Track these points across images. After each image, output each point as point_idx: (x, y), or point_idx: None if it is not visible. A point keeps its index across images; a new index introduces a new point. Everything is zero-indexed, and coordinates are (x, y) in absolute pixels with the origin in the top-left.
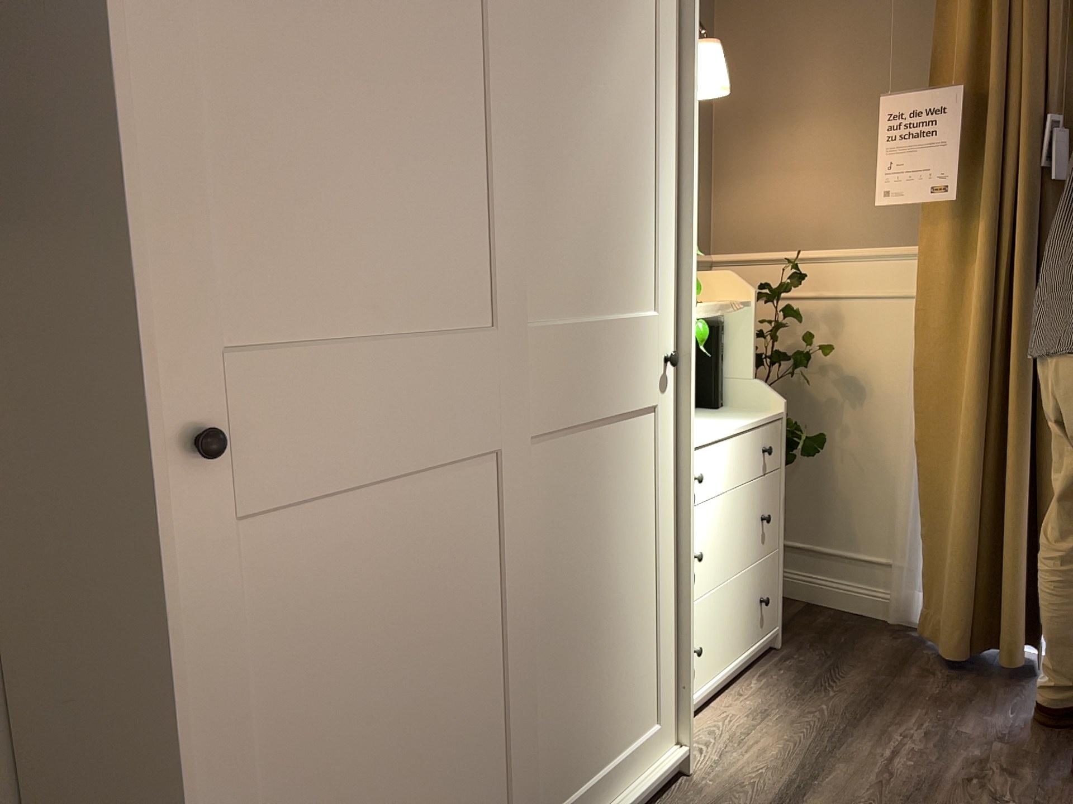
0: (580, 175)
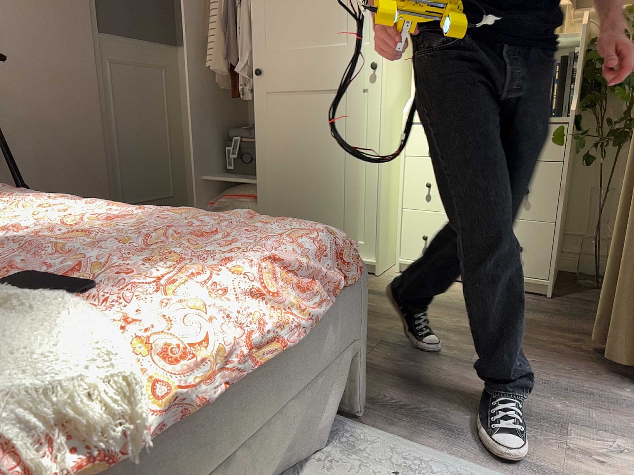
0: None
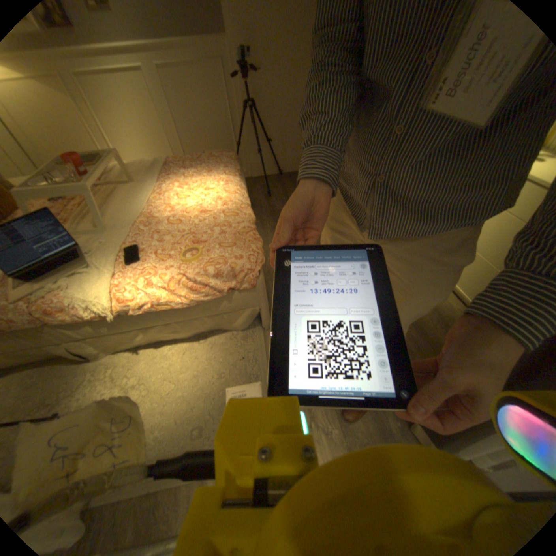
0: None
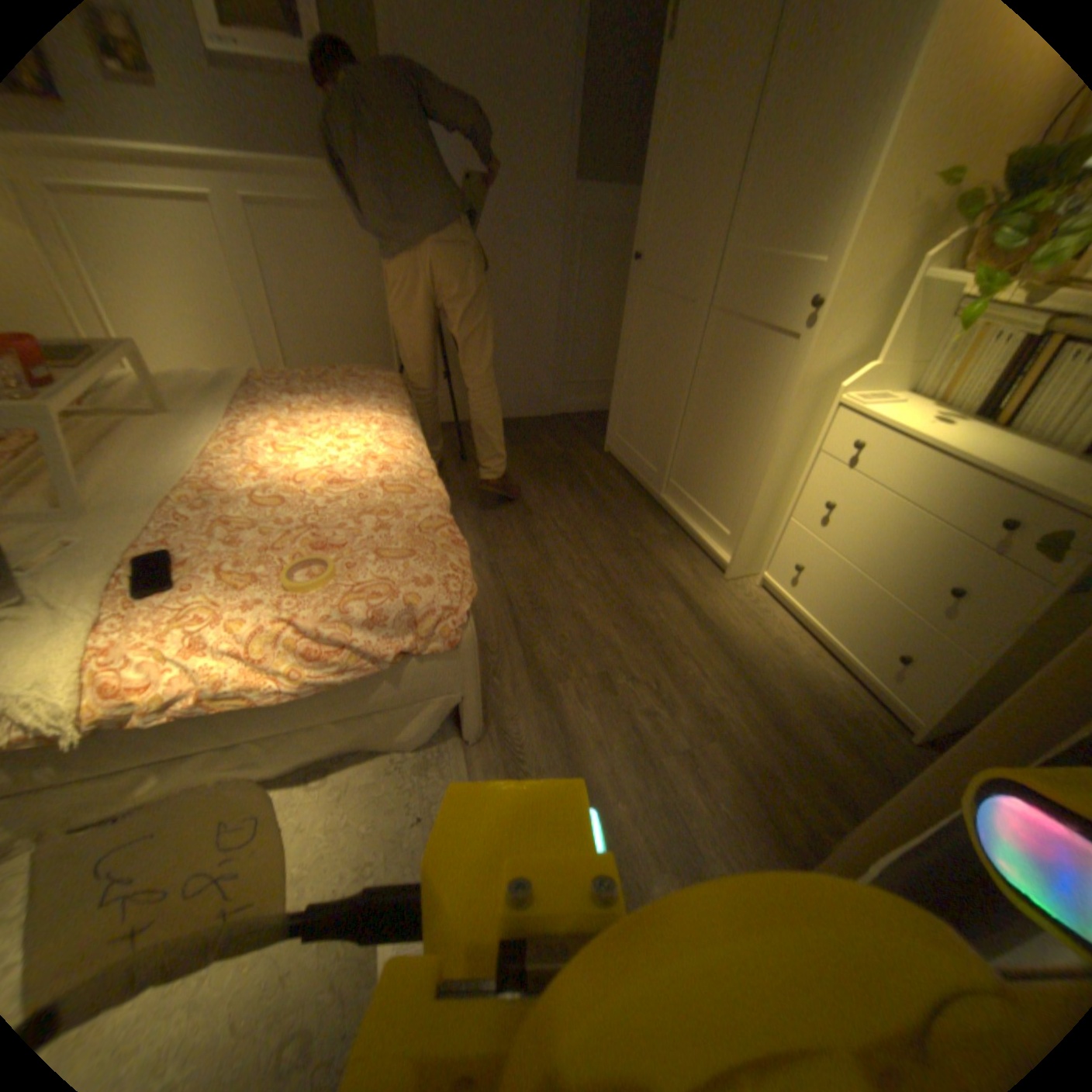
0: (795, 143)
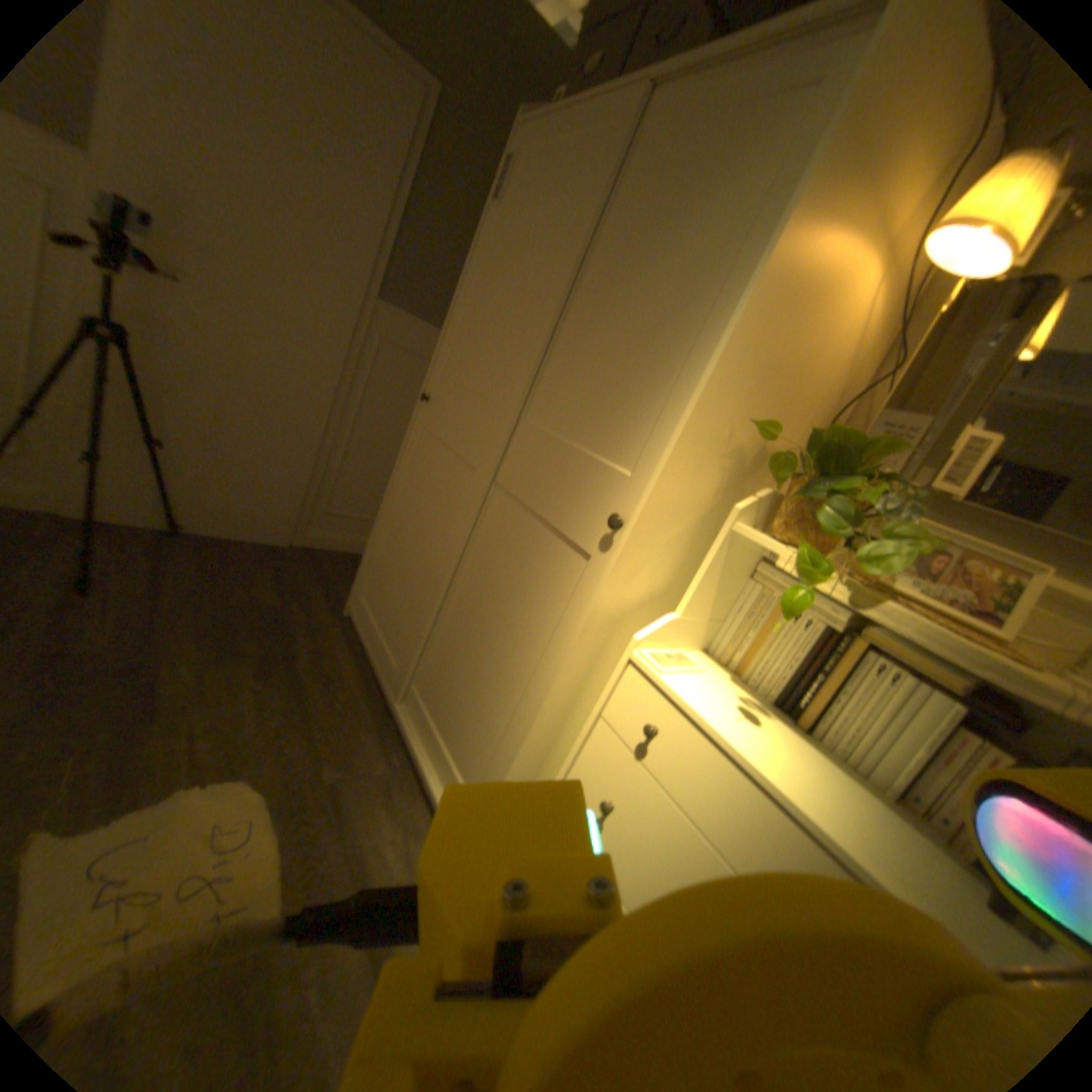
0: (604, 334)
